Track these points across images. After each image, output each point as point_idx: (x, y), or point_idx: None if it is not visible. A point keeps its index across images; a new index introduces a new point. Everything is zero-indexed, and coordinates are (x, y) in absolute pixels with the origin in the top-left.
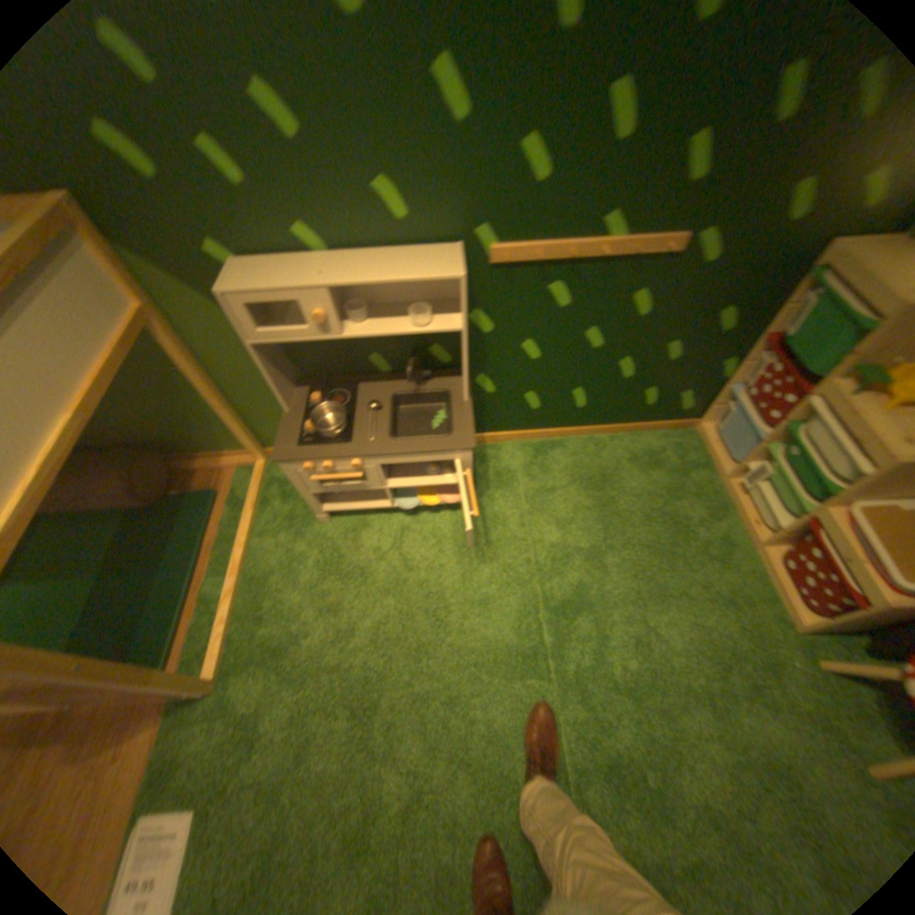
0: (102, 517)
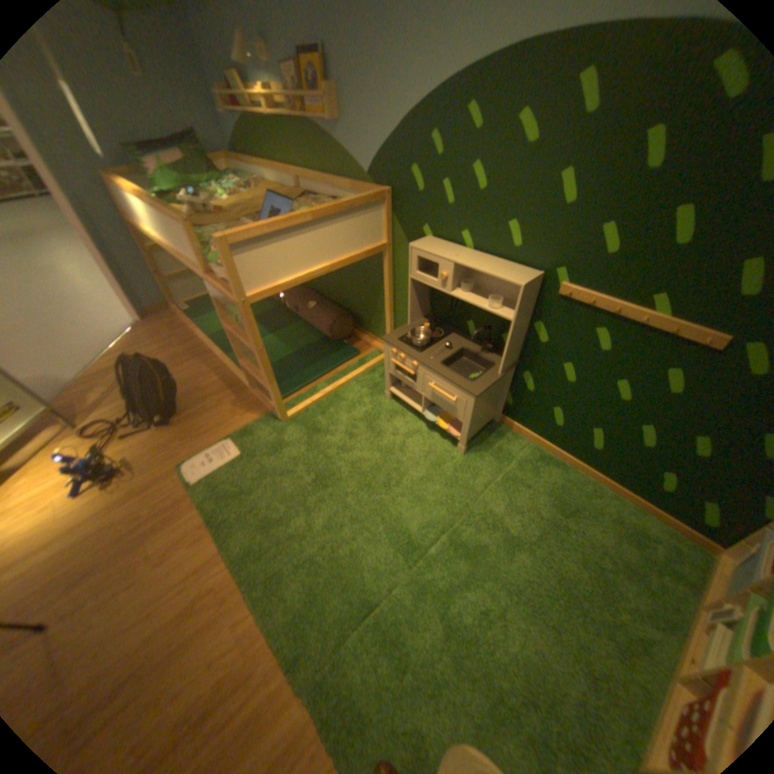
0: (315, 334)
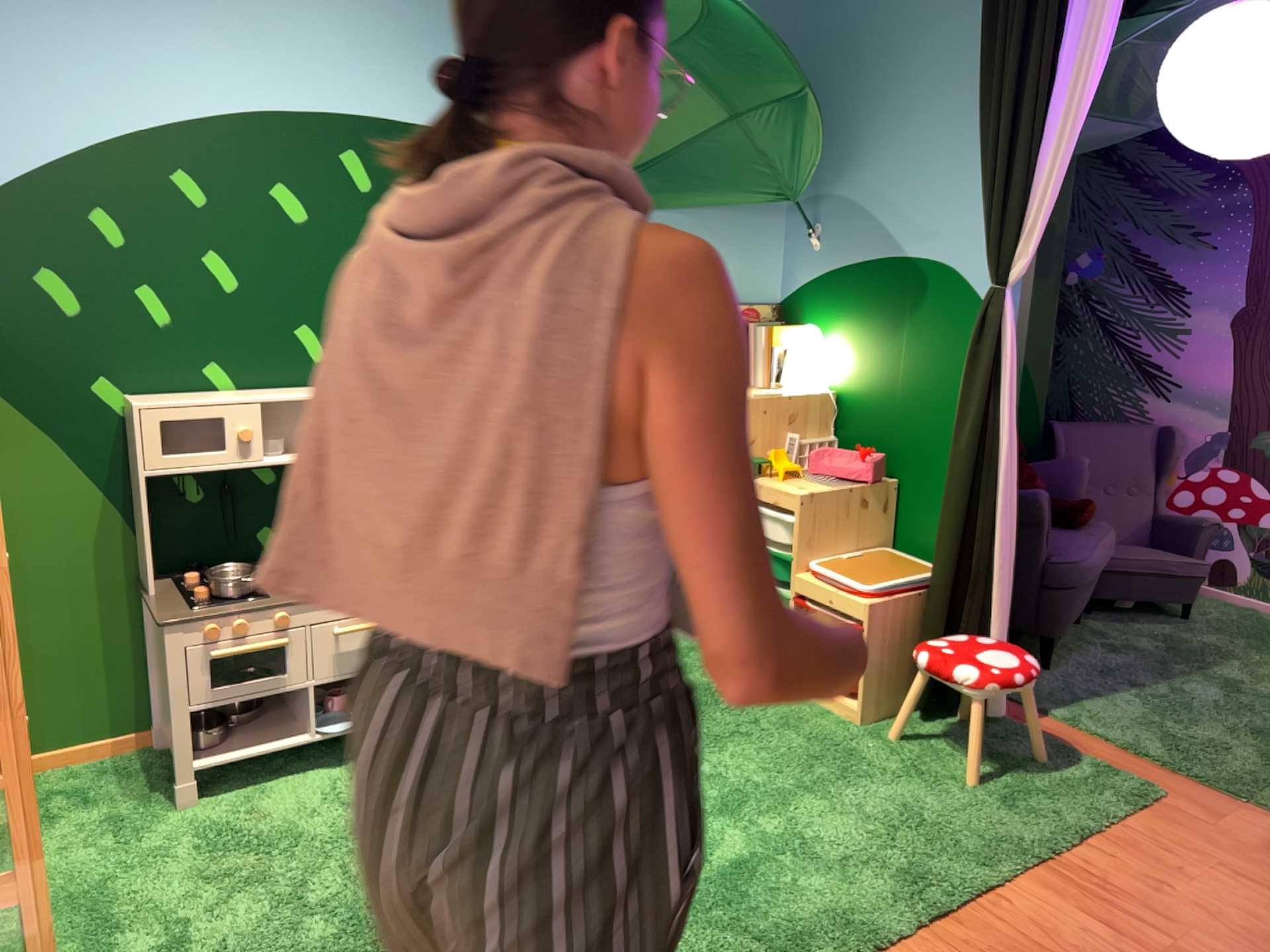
0: None
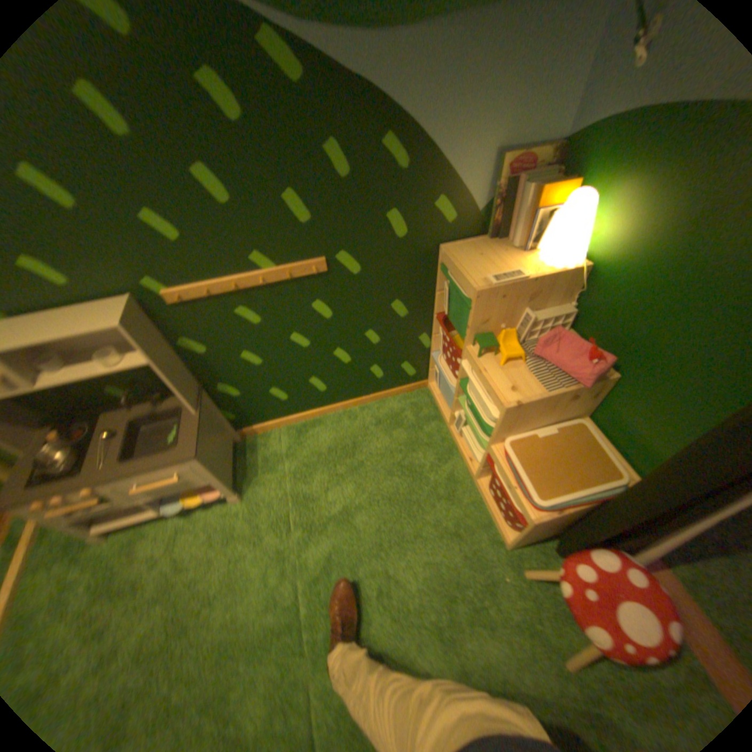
0: None
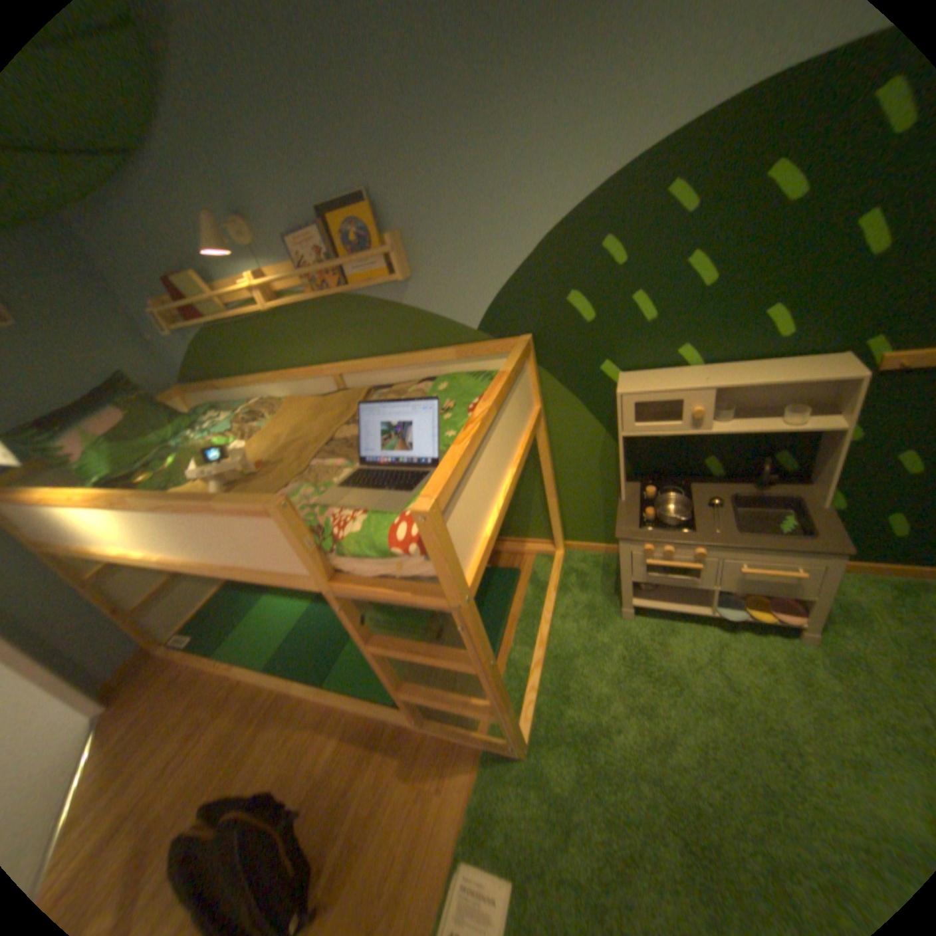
0: None
